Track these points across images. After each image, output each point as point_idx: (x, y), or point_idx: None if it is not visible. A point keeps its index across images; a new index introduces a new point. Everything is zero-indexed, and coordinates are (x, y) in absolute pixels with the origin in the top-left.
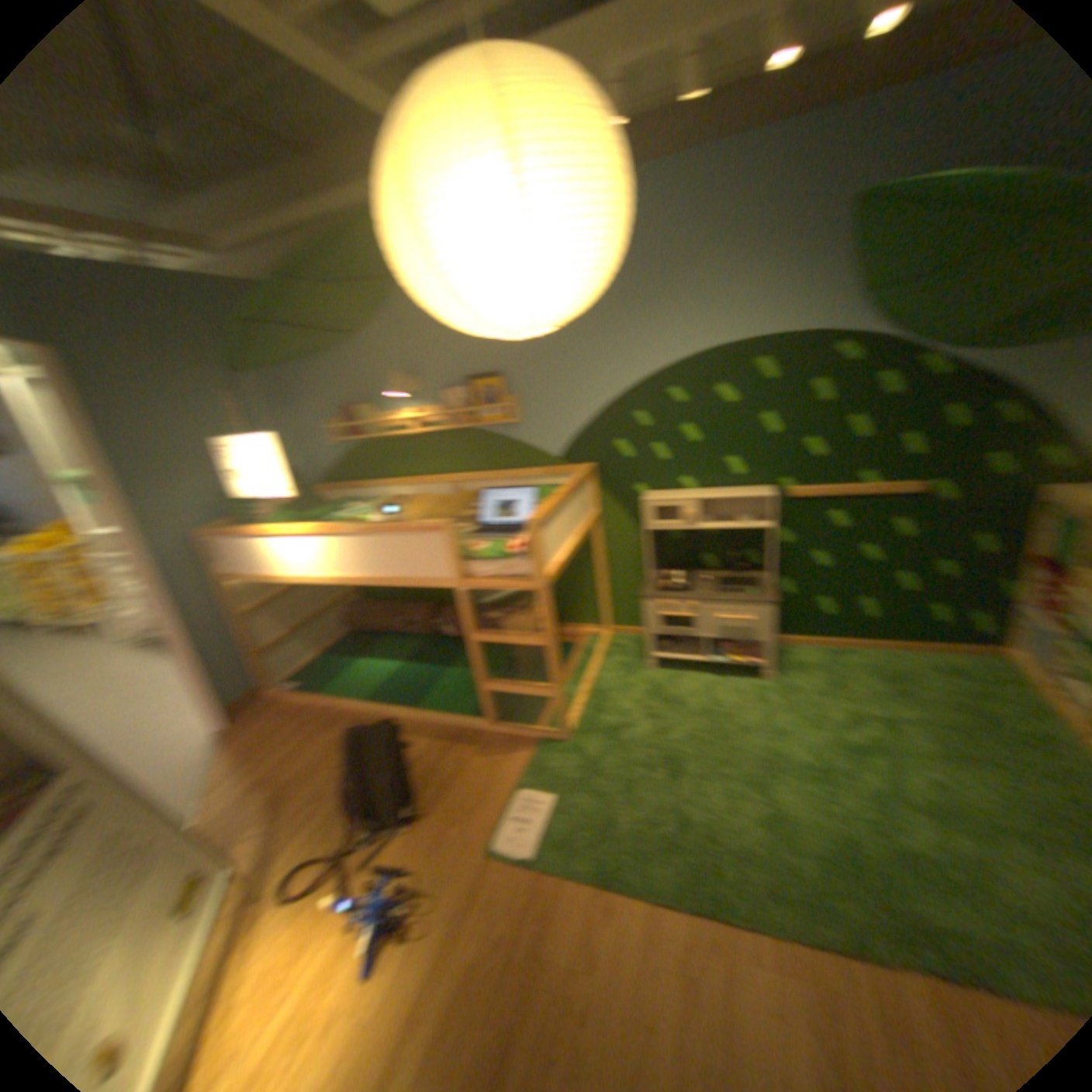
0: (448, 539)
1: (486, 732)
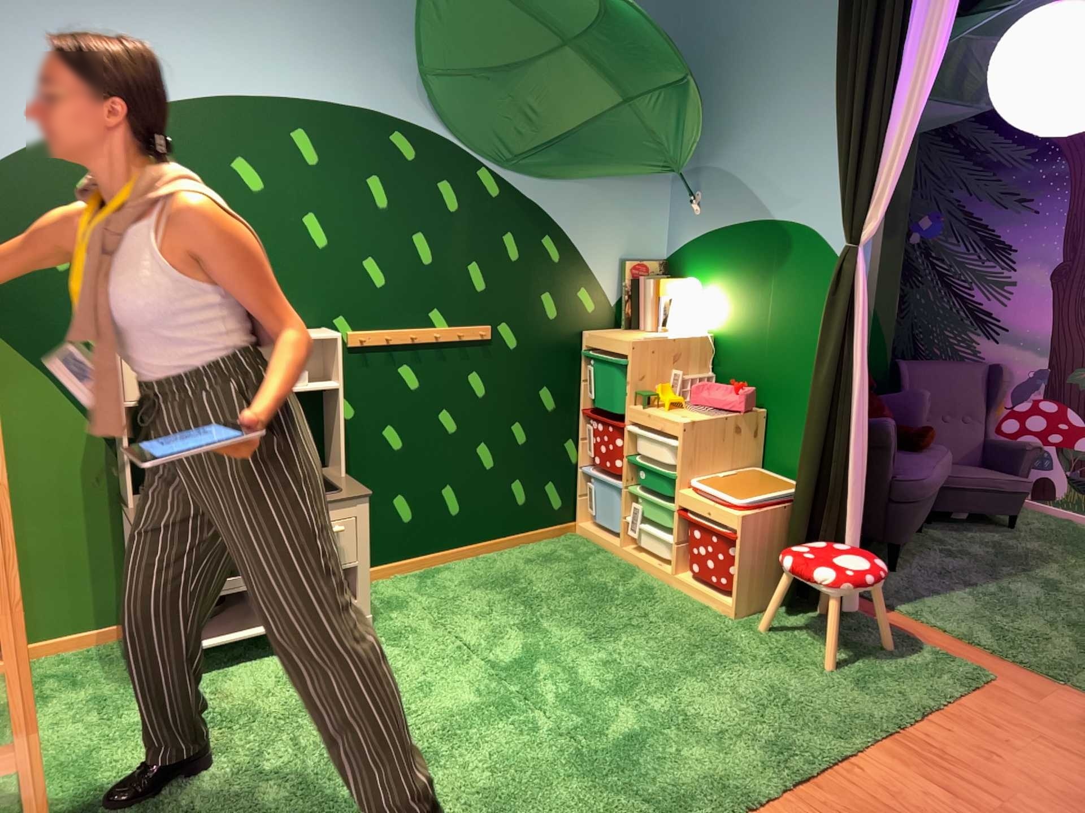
0: None
1: None
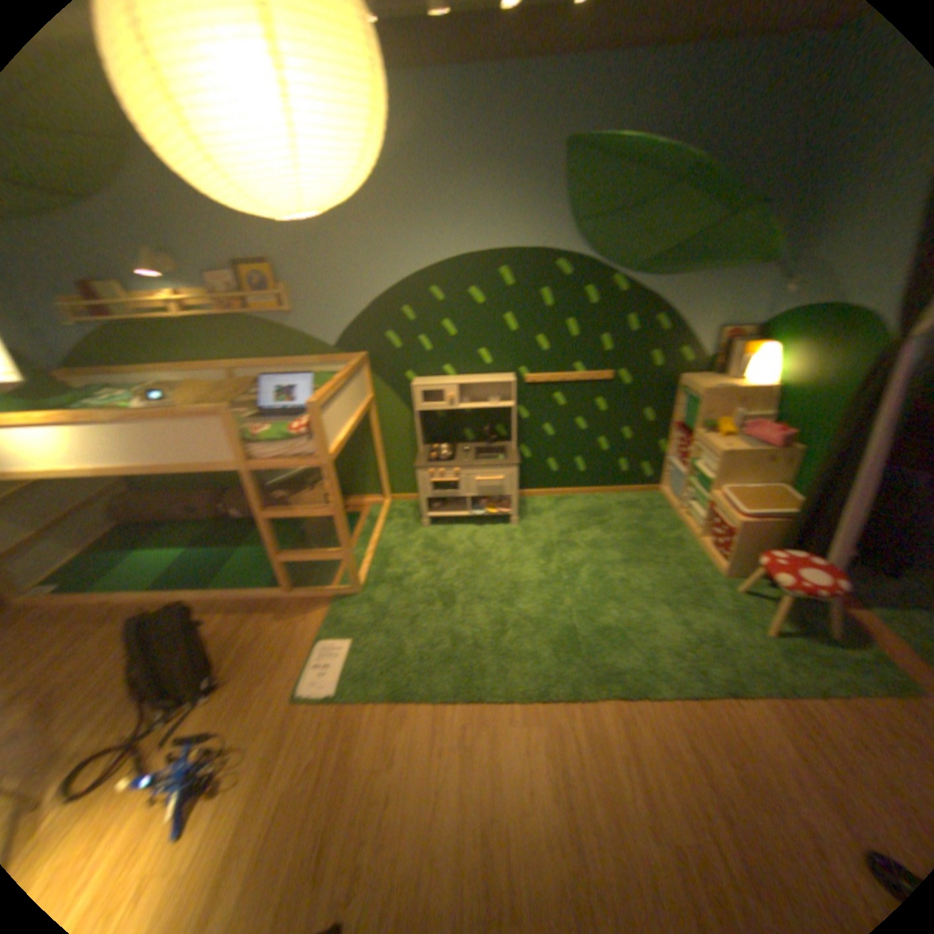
0: (227, 424)
1: (283, 599)
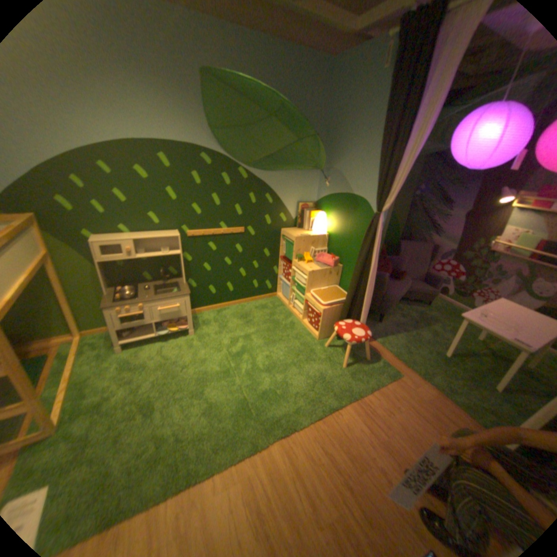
0: None
1: None
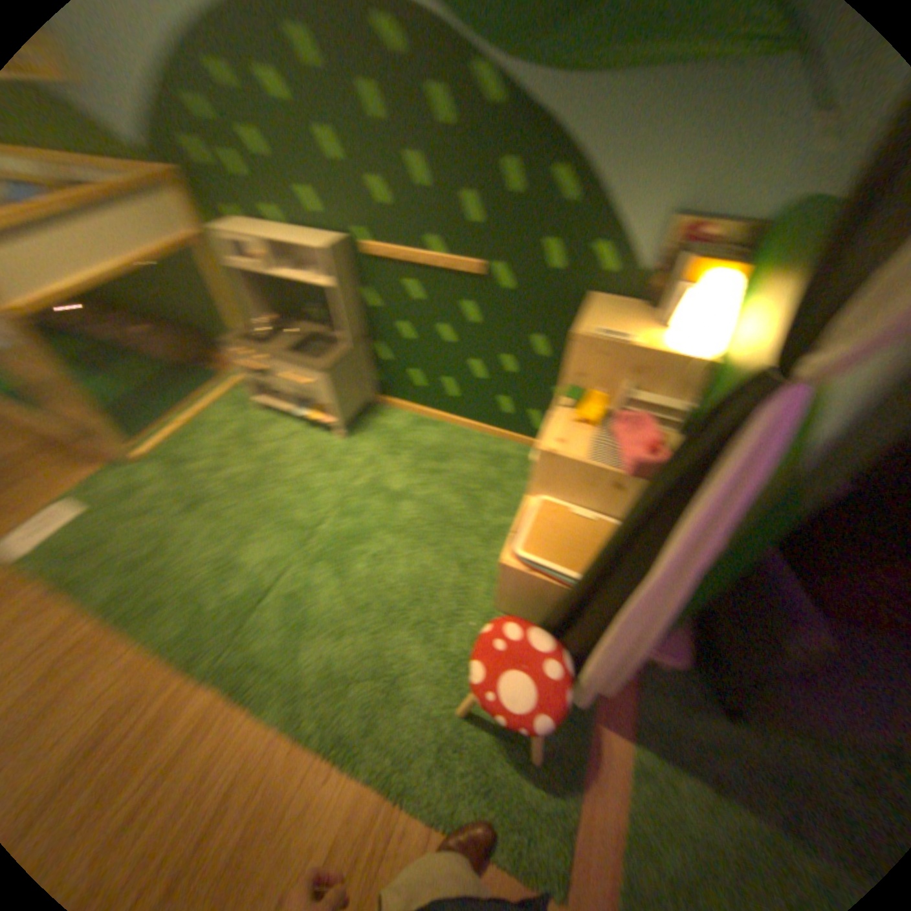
0: None
1: (72, 448)
